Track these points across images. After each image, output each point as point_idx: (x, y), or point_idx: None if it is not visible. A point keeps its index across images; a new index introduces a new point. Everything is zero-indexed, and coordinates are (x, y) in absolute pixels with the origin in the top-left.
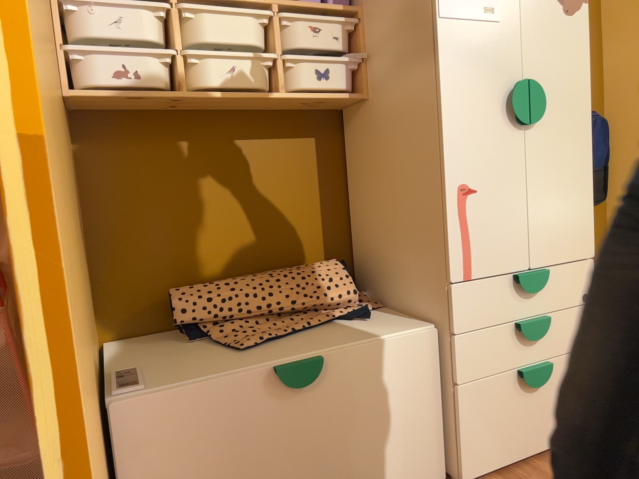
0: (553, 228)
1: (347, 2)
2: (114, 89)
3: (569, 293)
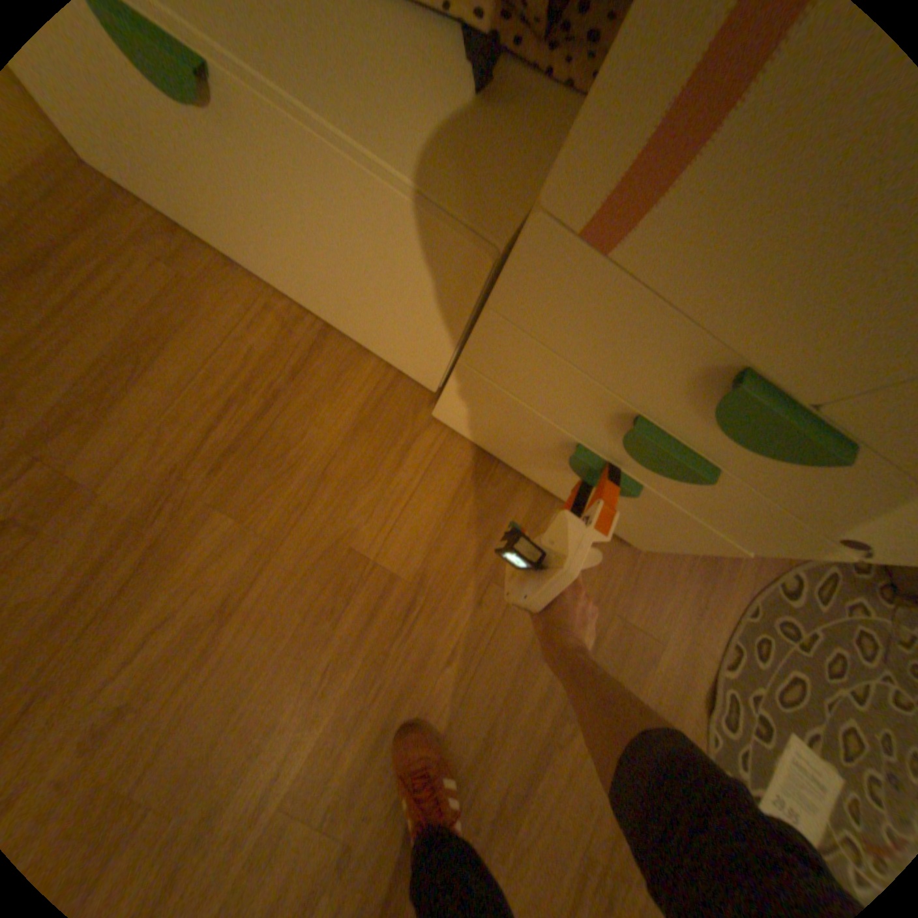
0: None
1: None
2: None
3: (833, 513)
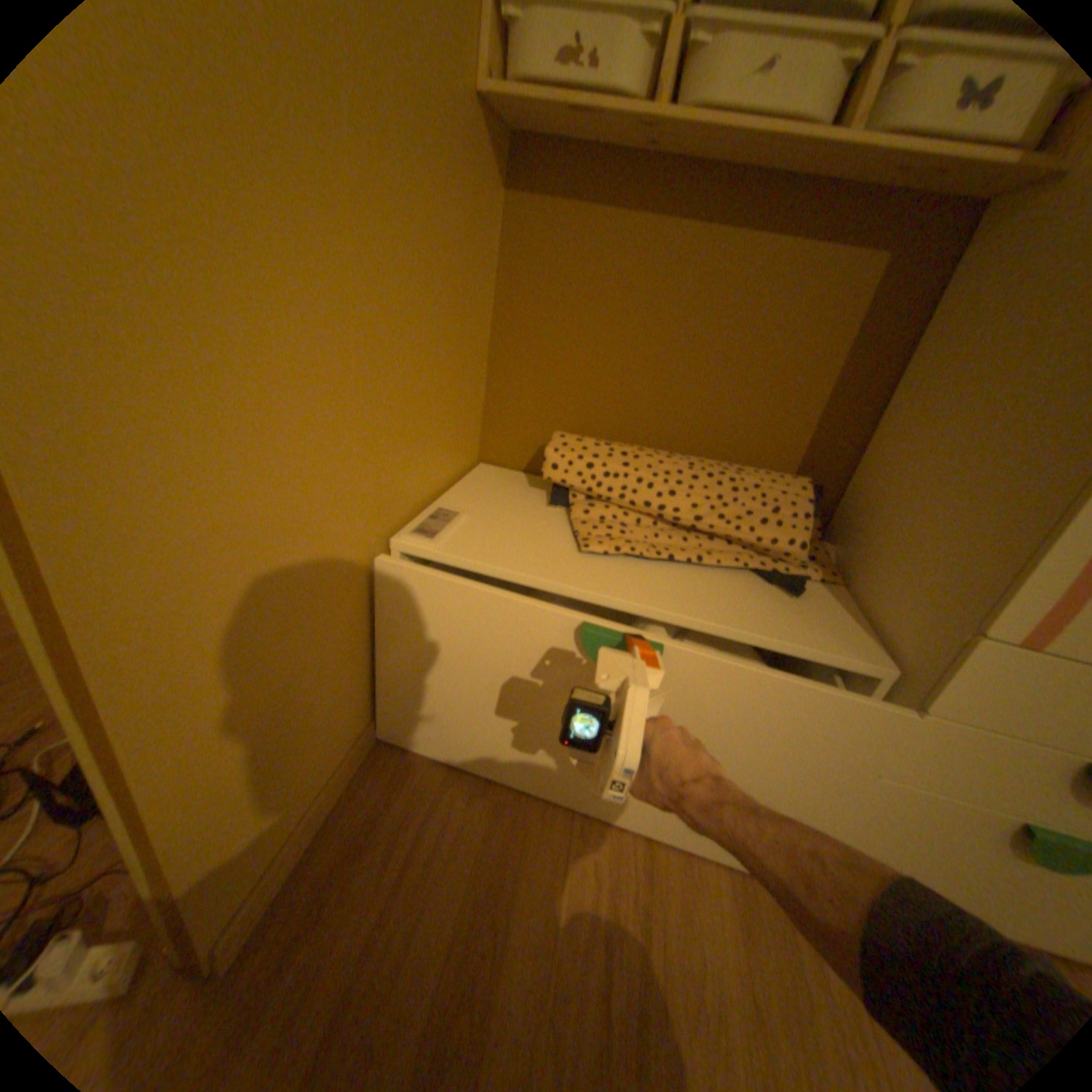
0: None
1: None
2: (552, 84)
3: None
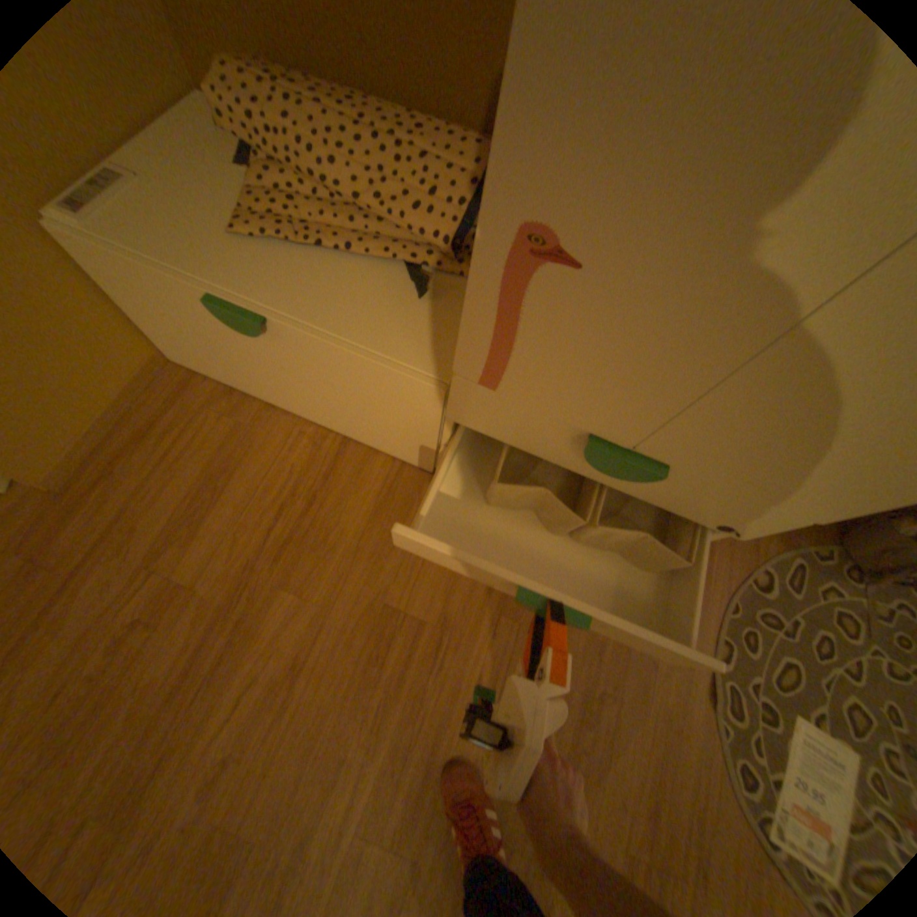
0: (759, 445)
1: None
2: None
3: (695, 509)
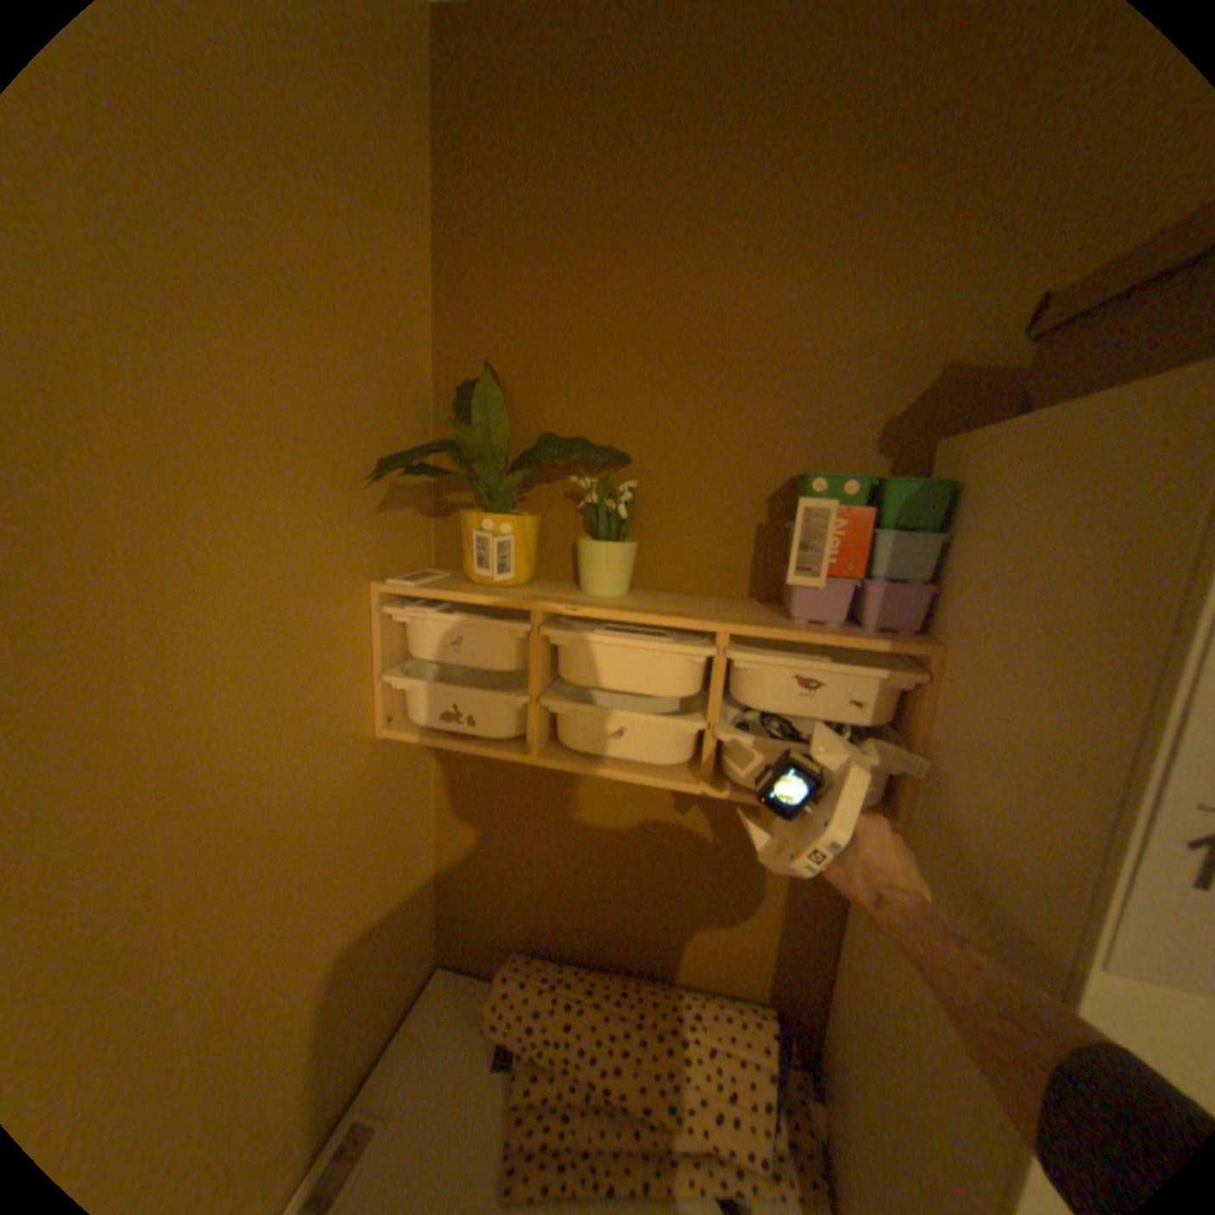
0: None
1: (918, 617)
2: (440, 733)
3: None
